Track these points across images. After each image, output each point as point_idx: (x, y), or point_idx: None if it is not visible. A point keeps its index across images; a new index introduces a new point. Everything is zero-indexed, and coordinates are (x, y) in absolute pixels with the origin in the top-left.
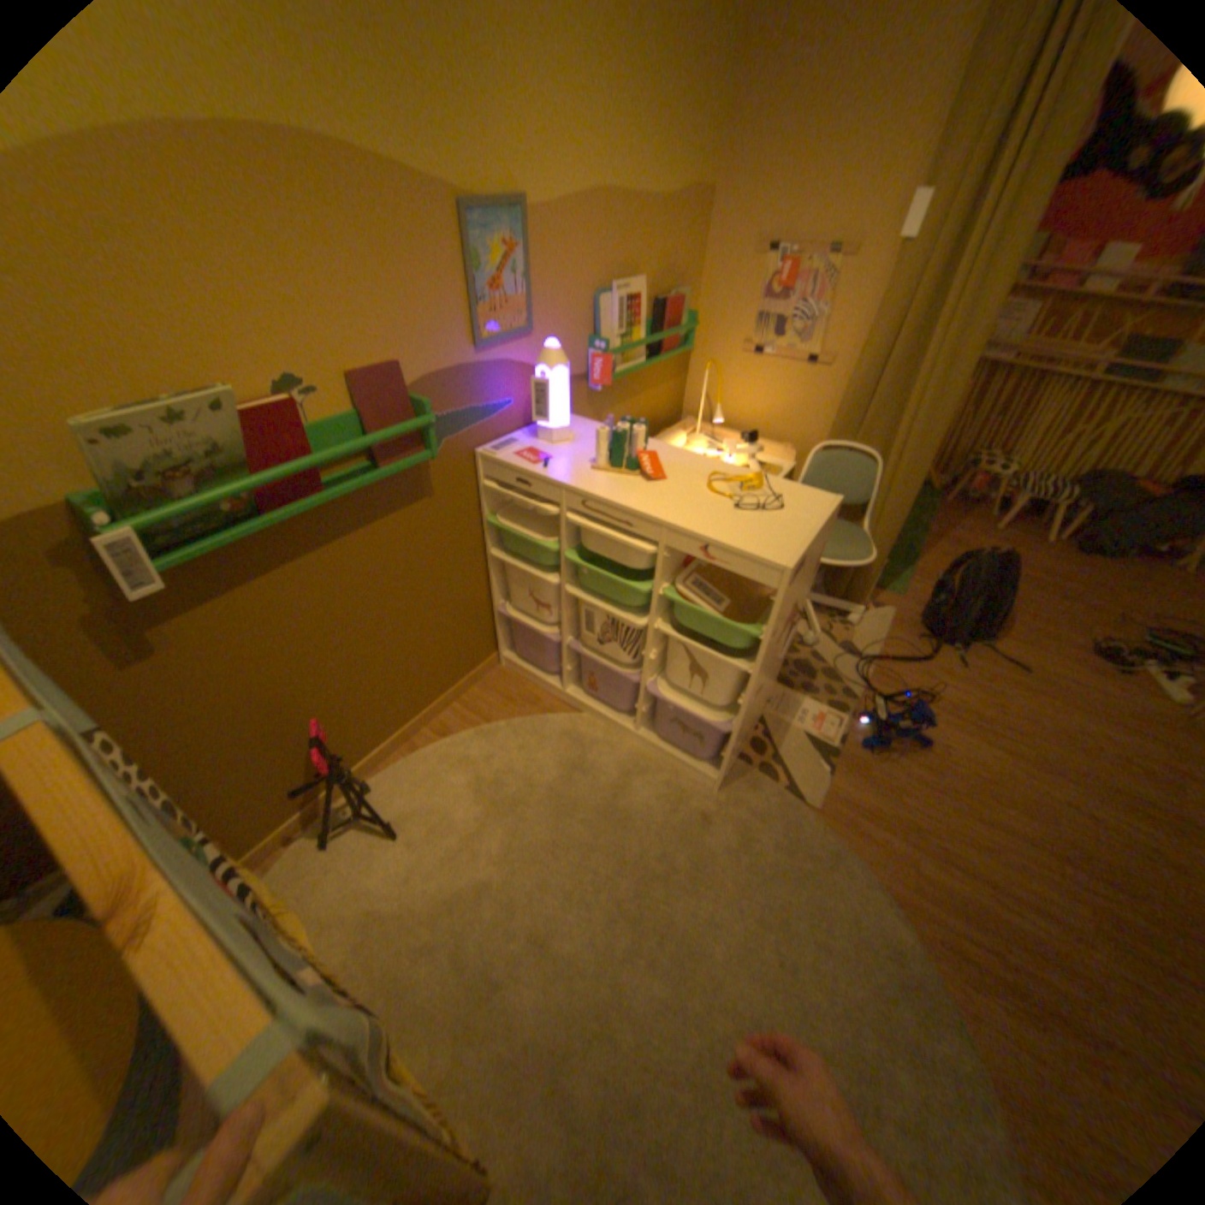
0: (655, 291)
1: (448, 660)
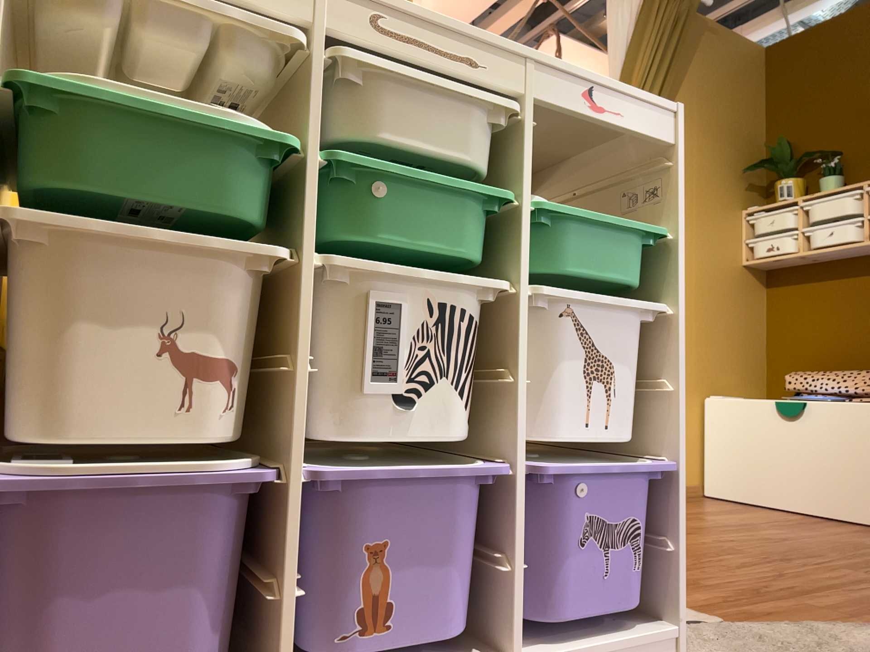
0: None
1: None
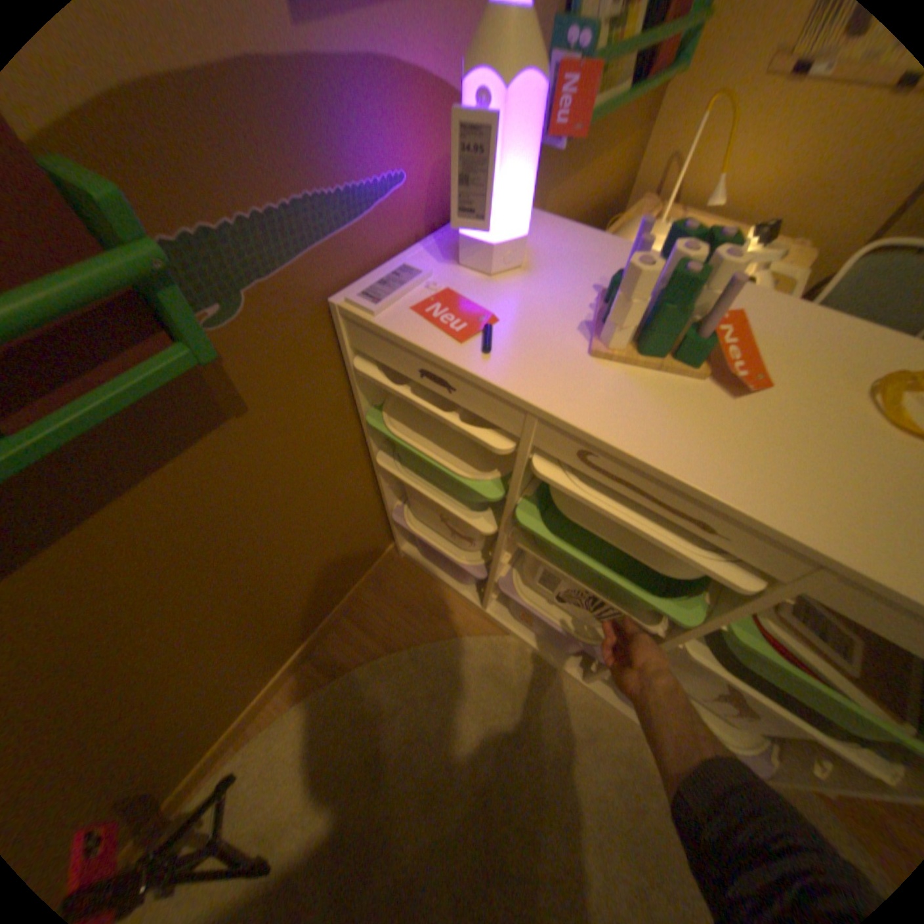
0: None
1: (328, 586)
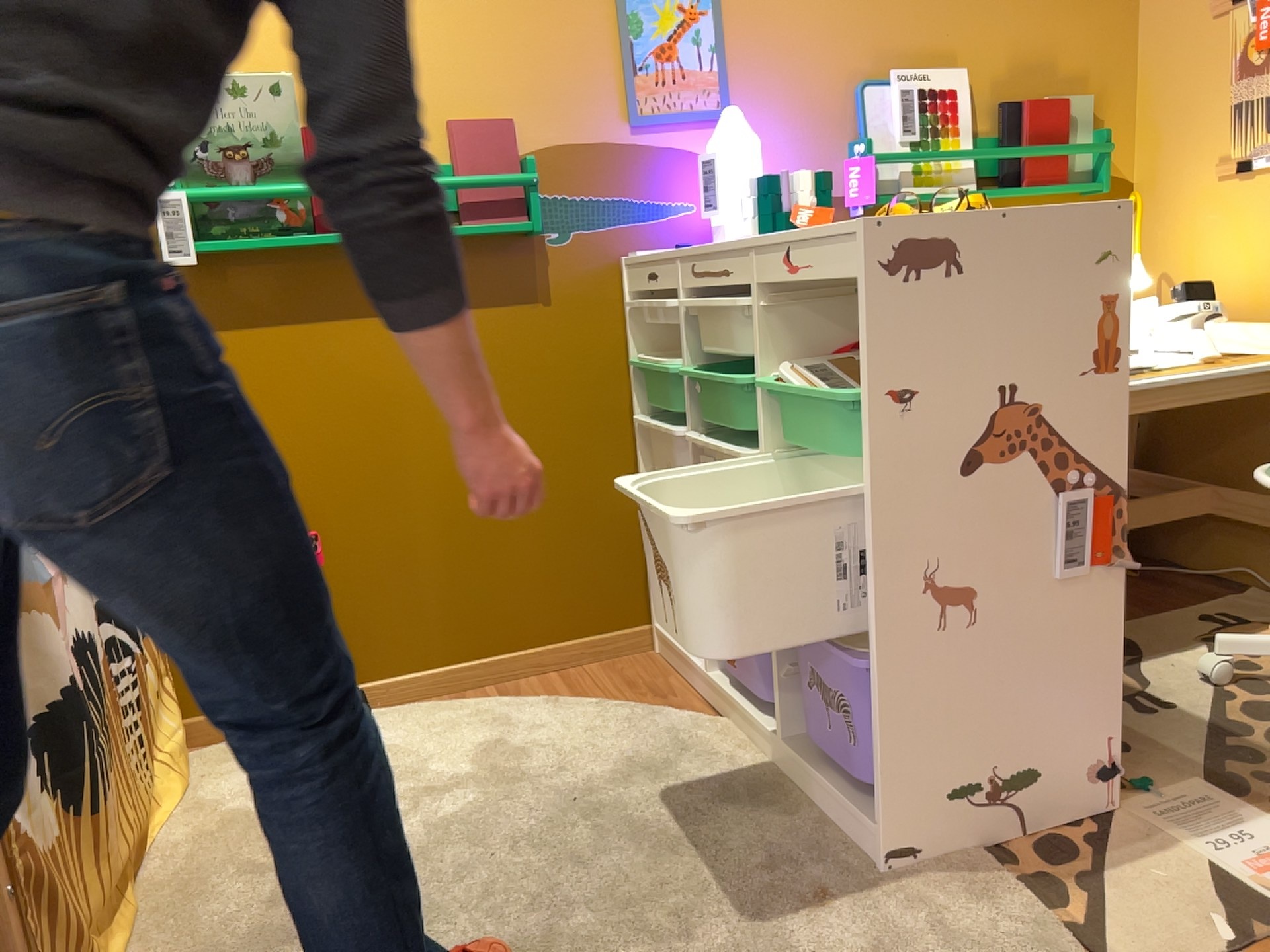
0: (1005, 95)
1: (553, 584)
